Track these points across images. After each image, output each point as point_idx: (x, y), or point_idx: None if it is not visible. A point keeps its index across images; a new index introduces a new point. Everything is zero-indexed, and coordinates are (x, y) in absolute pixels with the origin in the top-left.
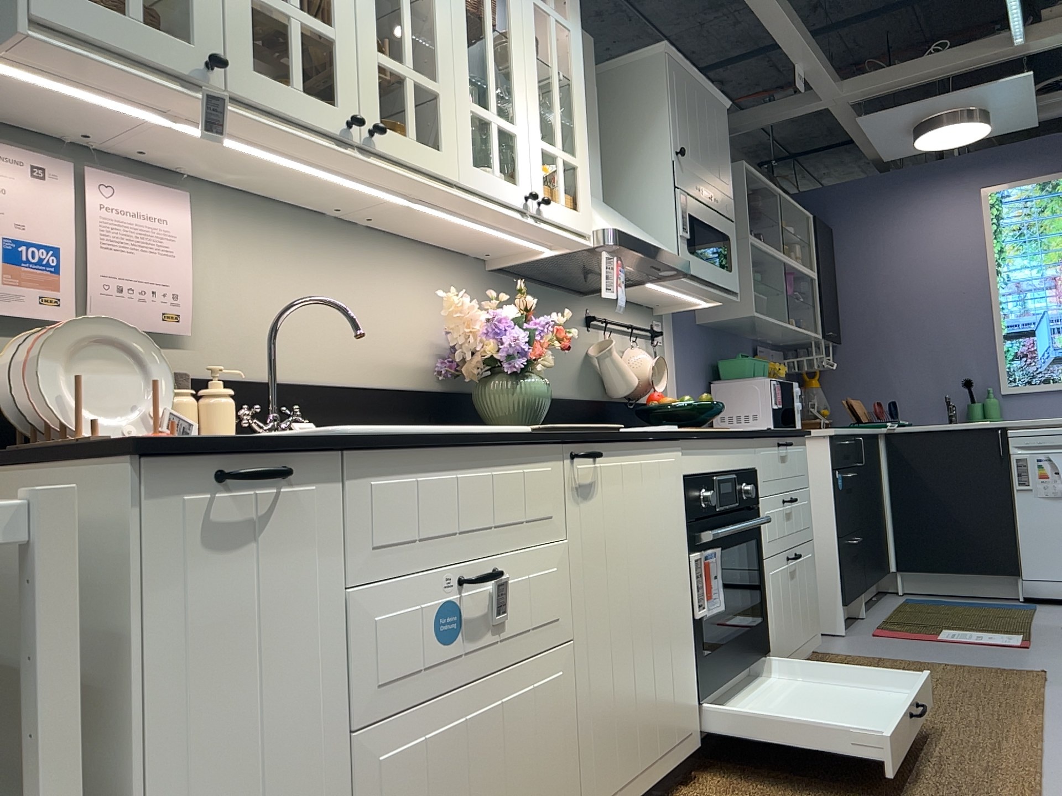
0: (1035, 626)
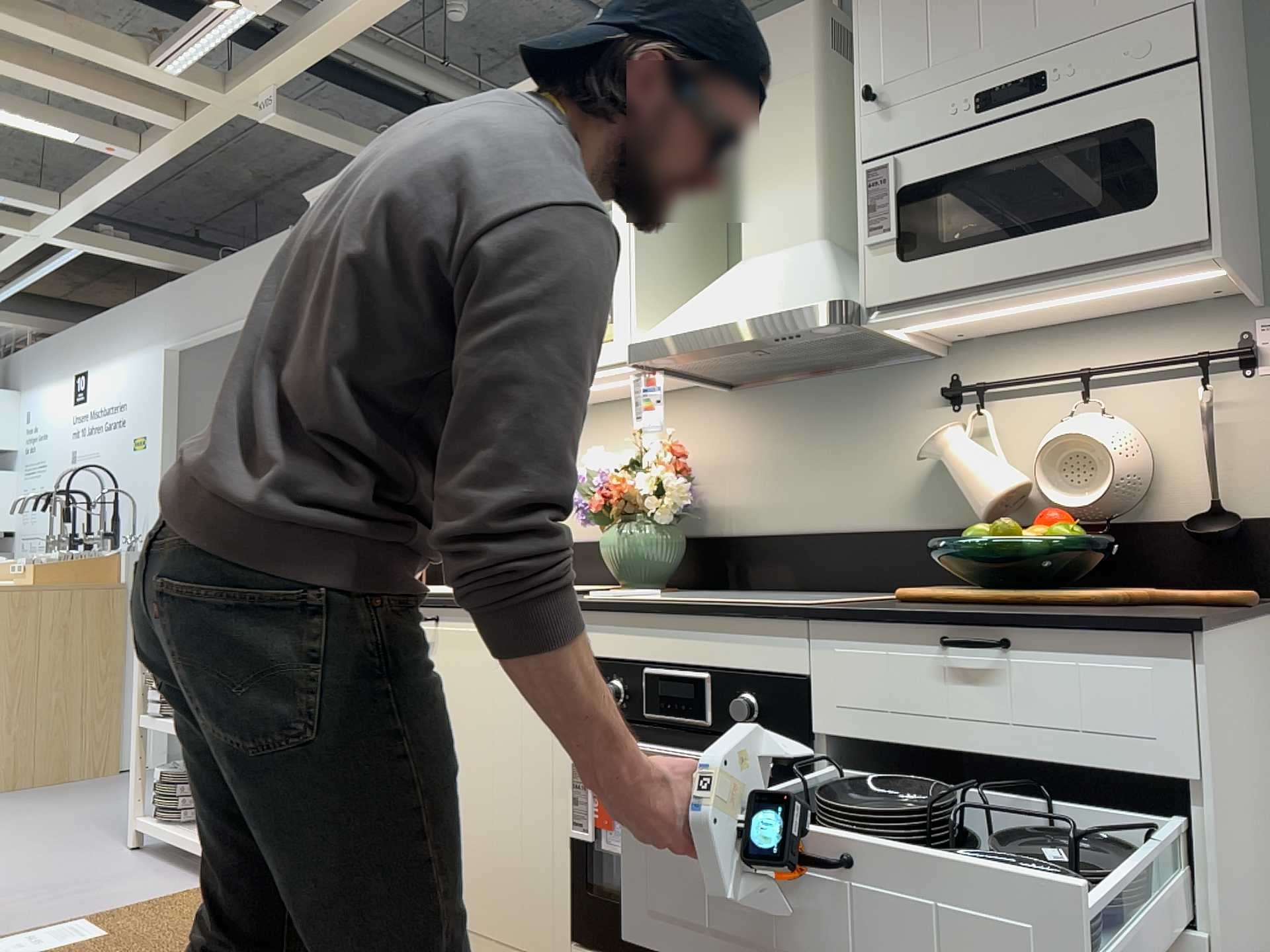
0: None
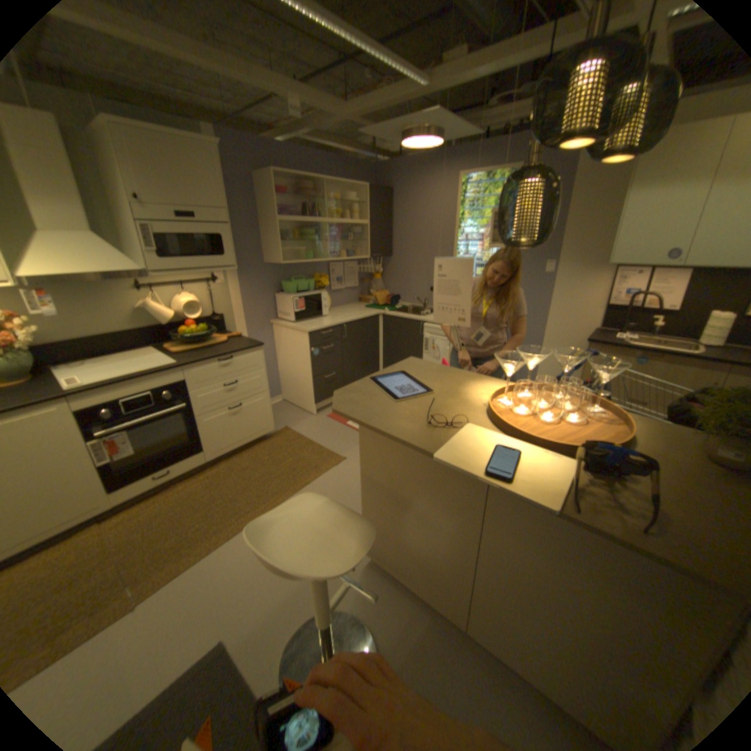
0: None
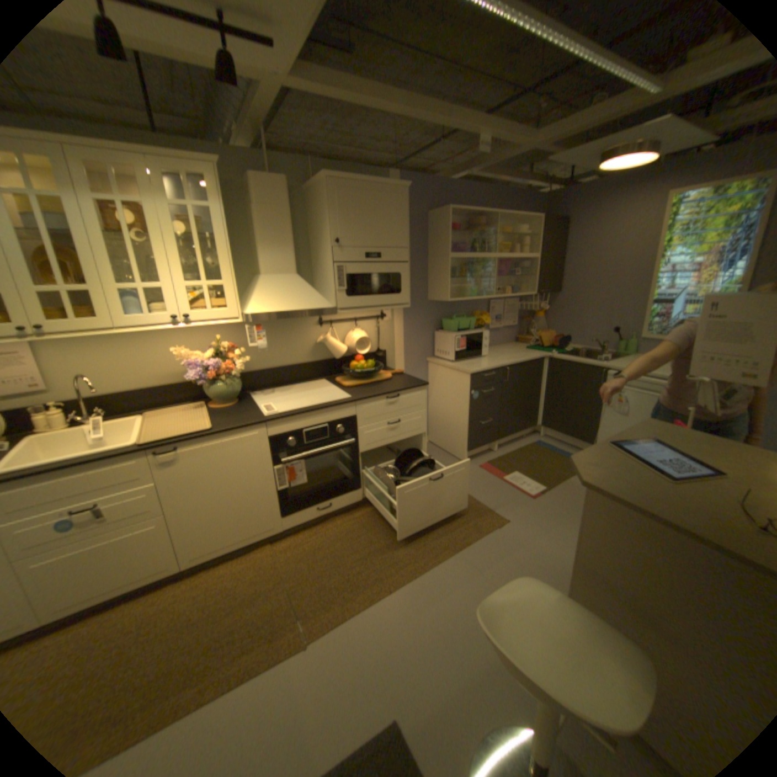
0: (565, 484)
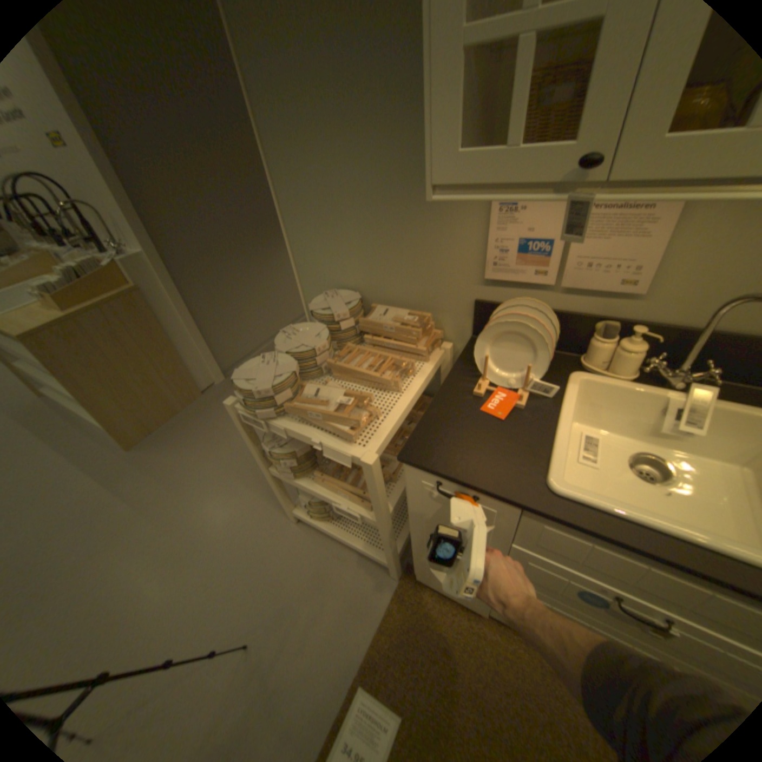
0: None
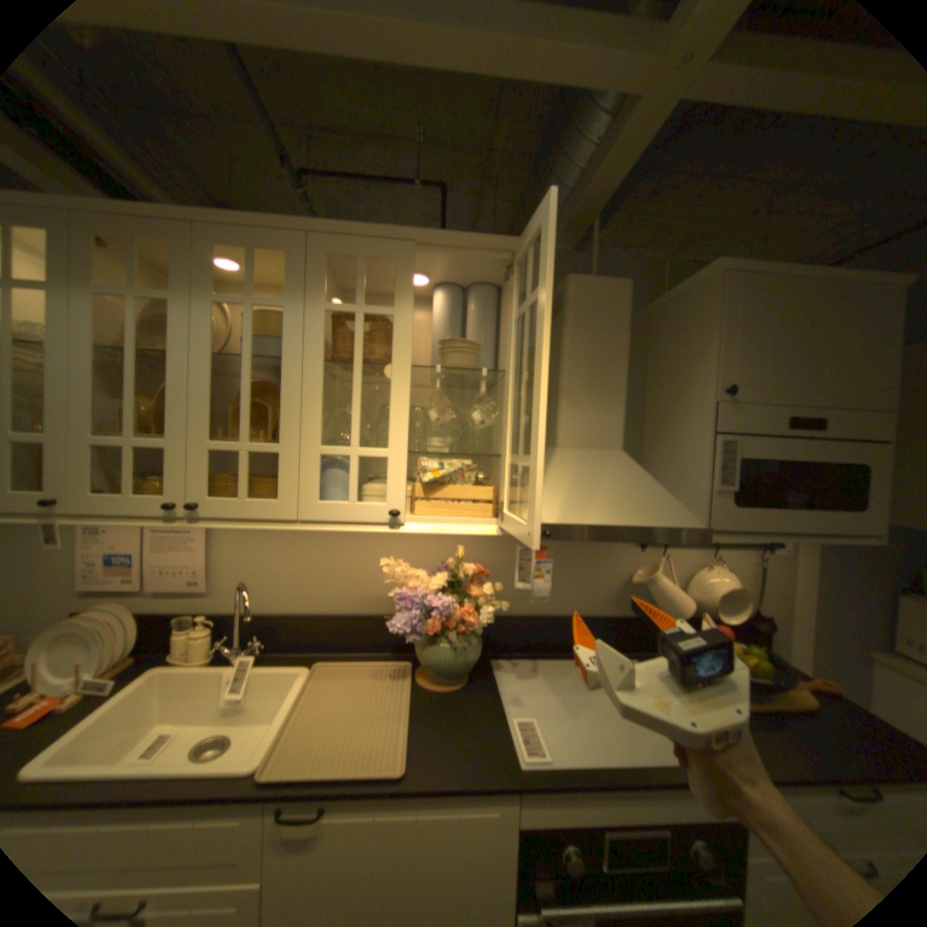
0: None
